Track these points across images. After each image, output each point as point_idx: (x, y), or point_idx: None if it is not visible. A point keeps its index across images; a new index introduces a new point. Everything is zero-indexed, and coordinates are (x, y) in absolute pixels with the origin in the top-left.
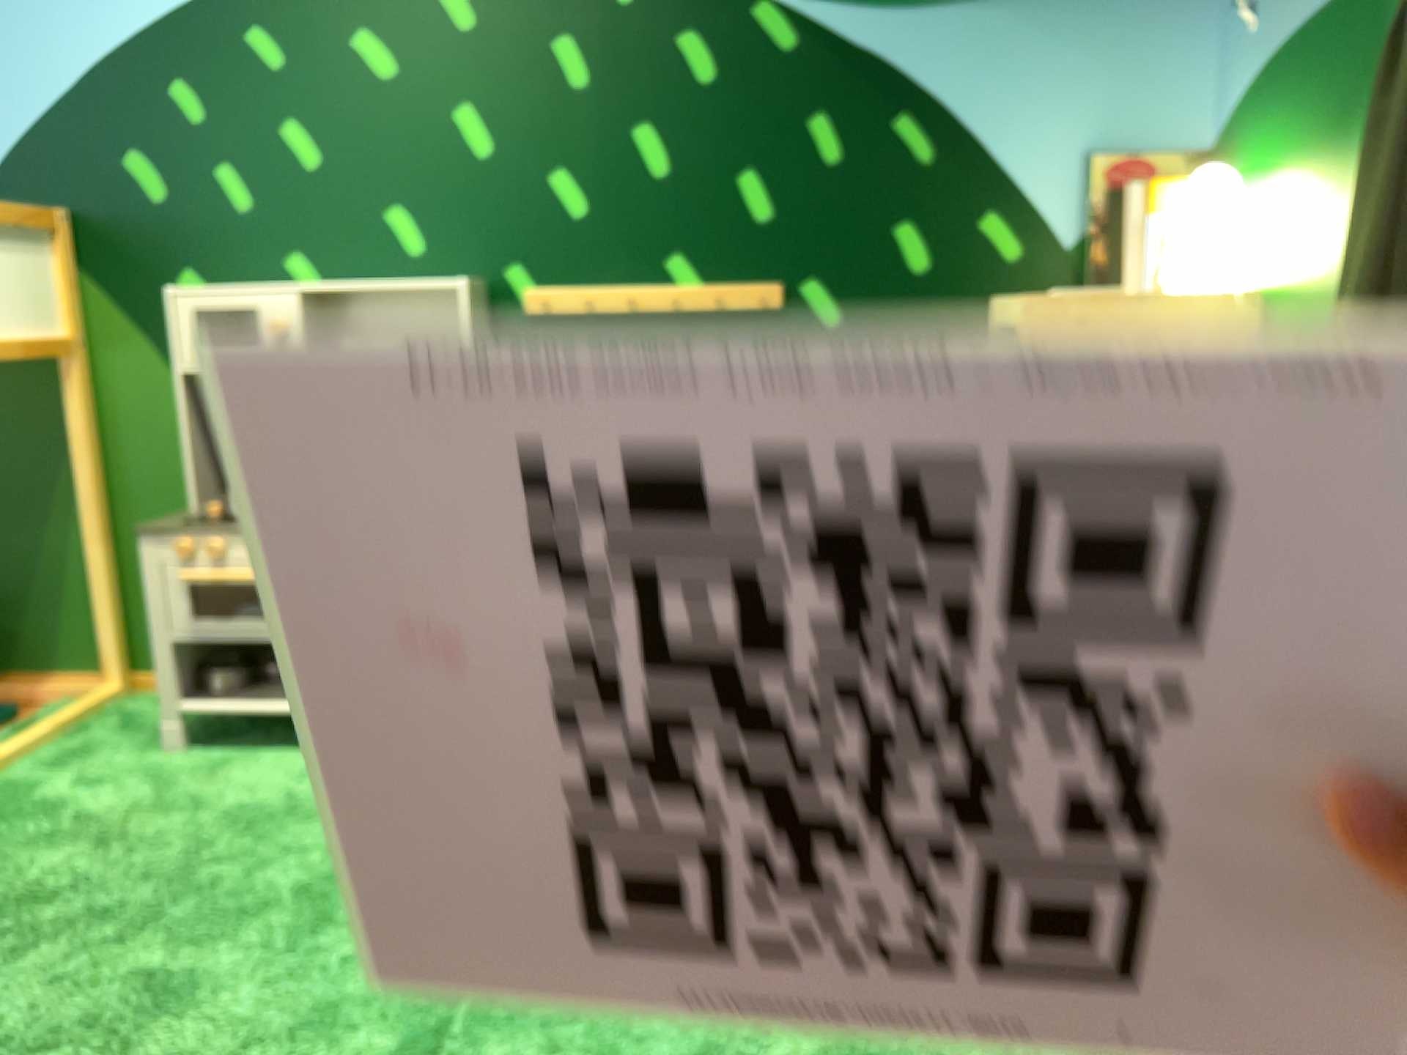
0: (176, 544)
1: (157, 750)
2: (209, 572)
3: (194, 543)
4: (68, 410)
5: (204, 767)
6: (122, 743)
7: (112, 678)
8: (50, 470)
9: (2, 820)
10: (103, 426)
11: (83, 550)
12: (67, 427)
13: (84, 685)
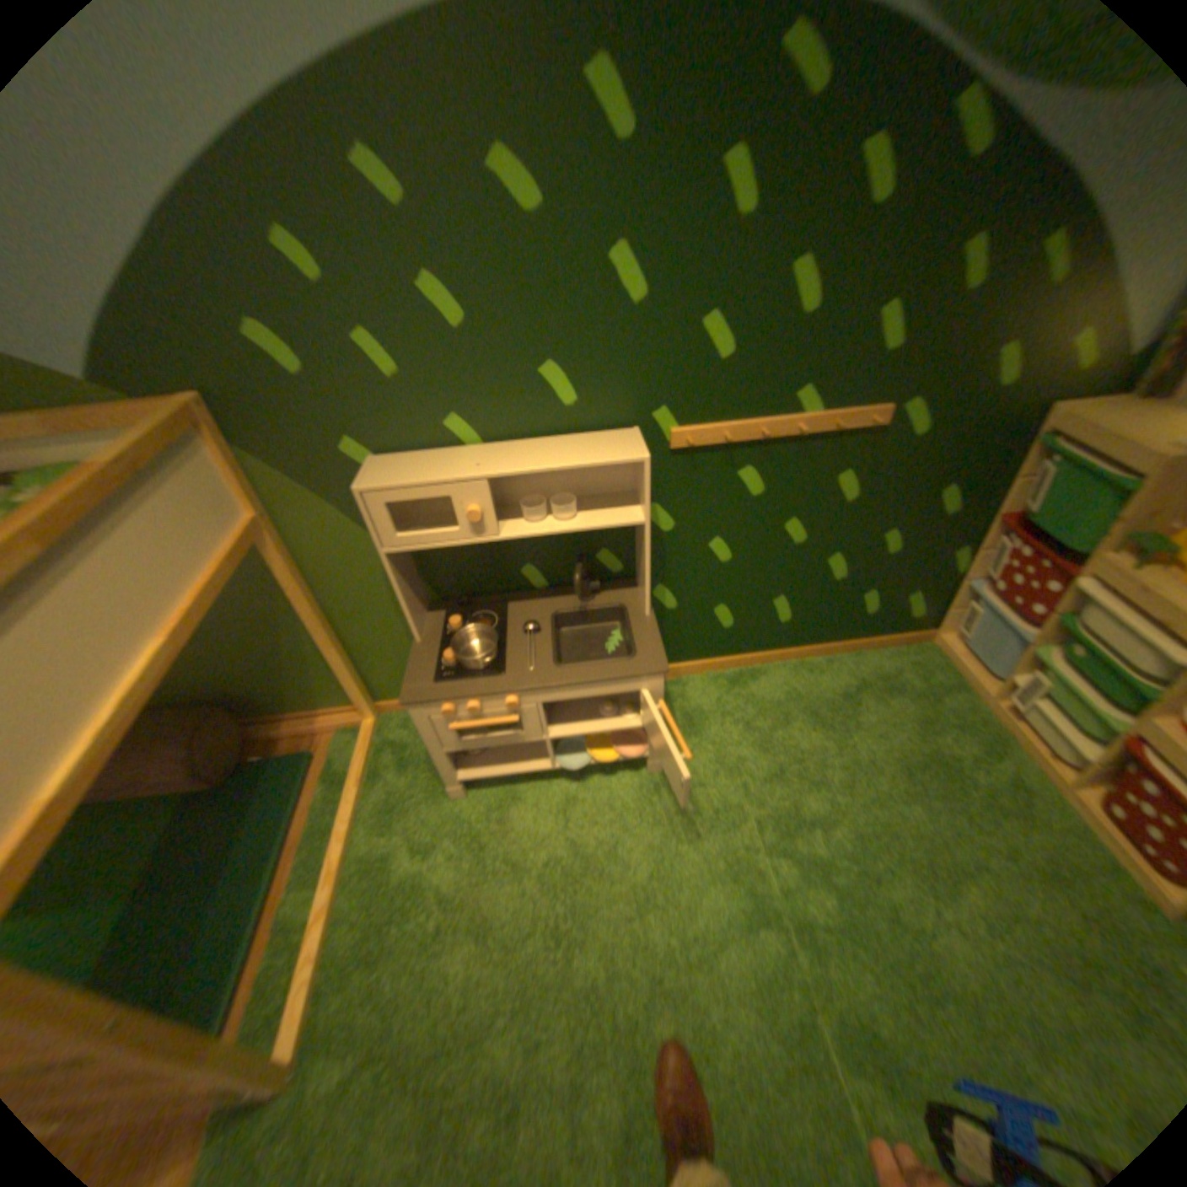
0: (444, 708)
1: (445, 793)
2: (474, 719)
3: (457, 703)
4: (271, 561)
5: (490, 811)
6: (415, 785)
7: (370, 715)
8: (272, 601)
9: (389, 911)
10: (307, 568)
11: (319, 646)
12: (275, 572)
13: (348, 716)
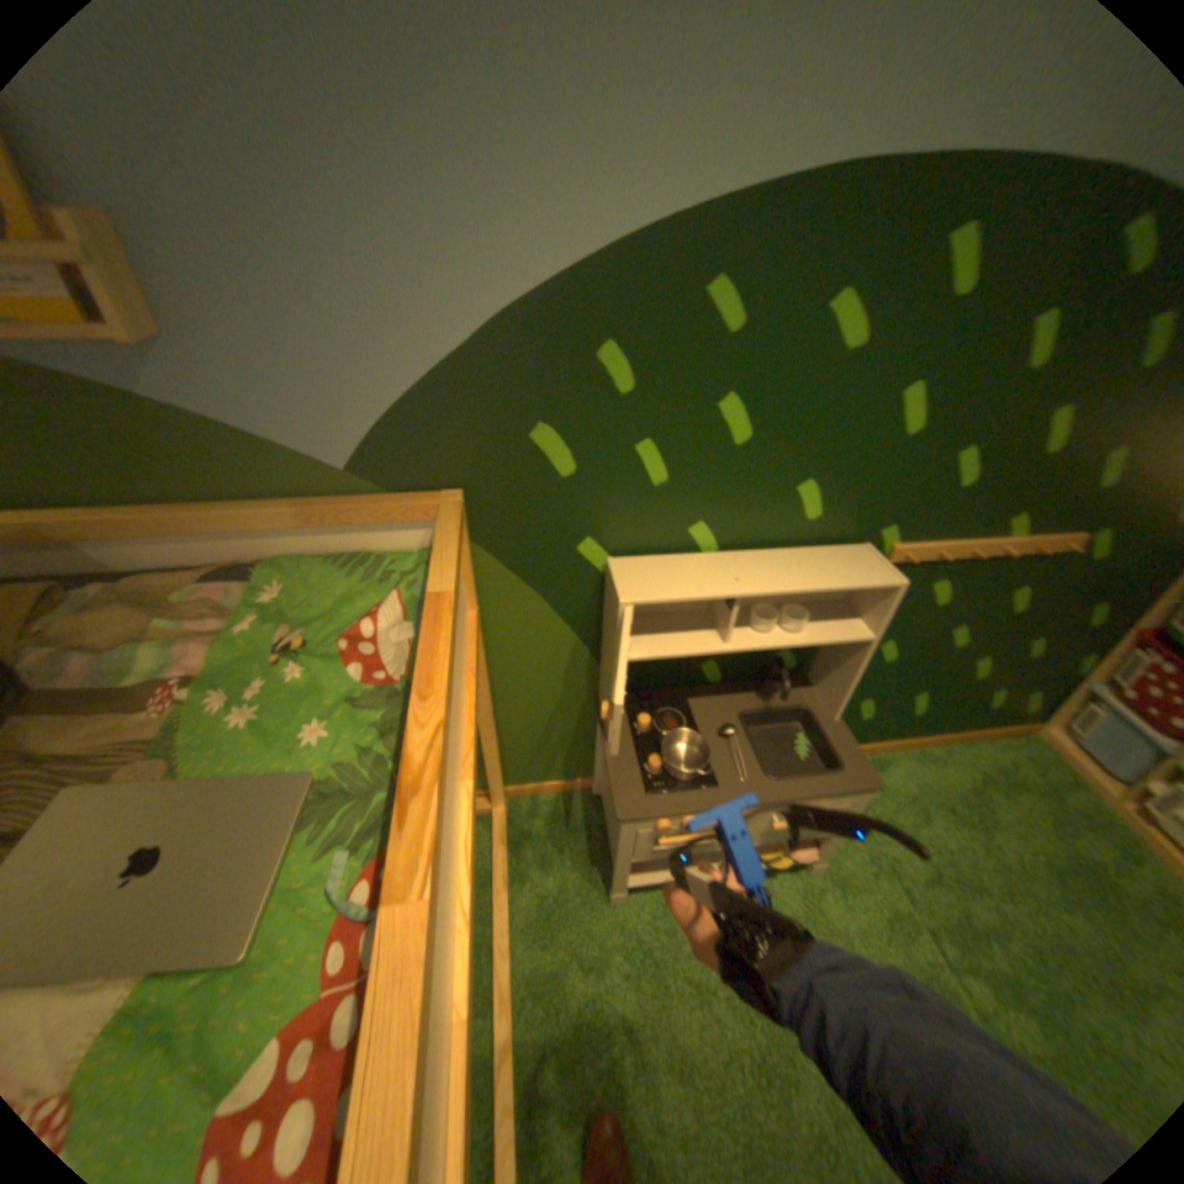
0: (660, 824)
1: (601, 898)
2: (684, 834)
3: (673, 819)
4: None
5: (655, 920)
6: (565, 888)
7: (501, 803)
8: None
9: (576, 1045)
10: (493, 659)
11: None
12: None
13: None
